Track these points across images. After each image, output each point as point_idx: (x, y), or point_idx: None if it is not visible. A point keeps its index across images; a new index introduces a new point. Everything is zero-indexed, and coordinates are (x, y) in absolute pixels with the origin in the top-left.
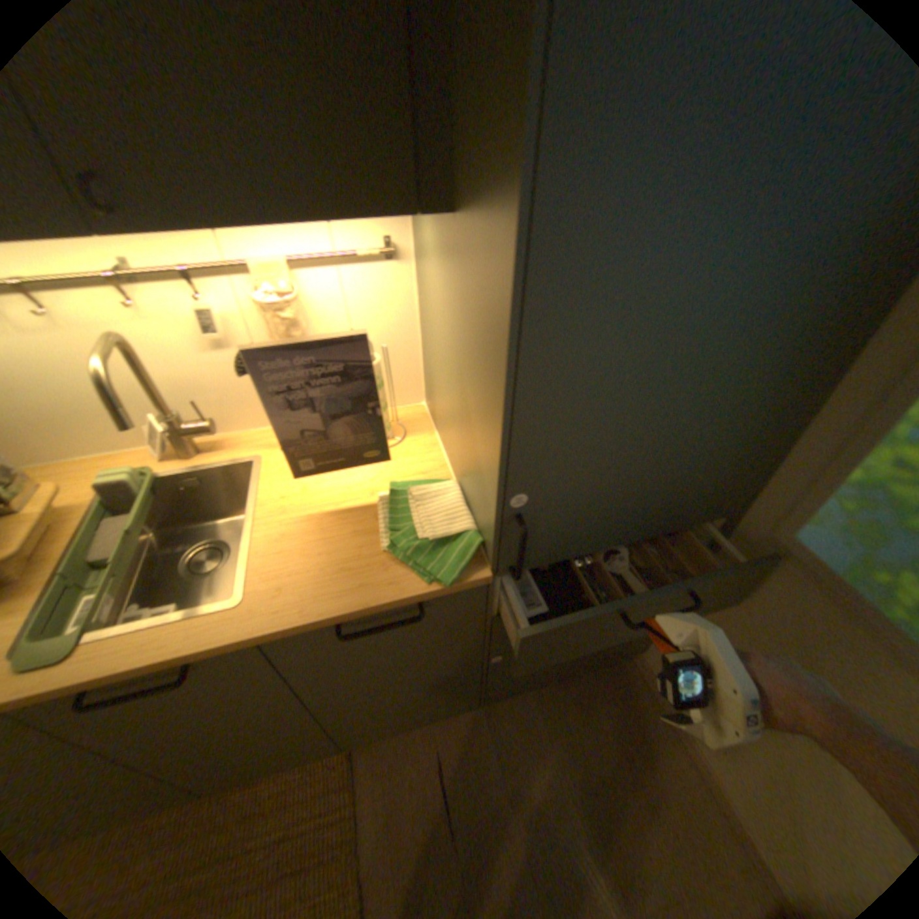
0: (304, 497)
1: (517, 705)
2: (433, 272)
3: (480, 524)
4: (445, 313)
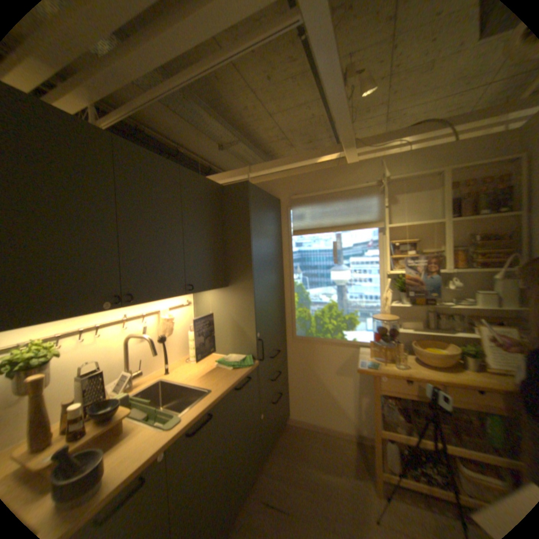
0: (192, 375)
1: (270, 463)
2: (210, 303)
3: (247, 353)
4: (218, 309)
